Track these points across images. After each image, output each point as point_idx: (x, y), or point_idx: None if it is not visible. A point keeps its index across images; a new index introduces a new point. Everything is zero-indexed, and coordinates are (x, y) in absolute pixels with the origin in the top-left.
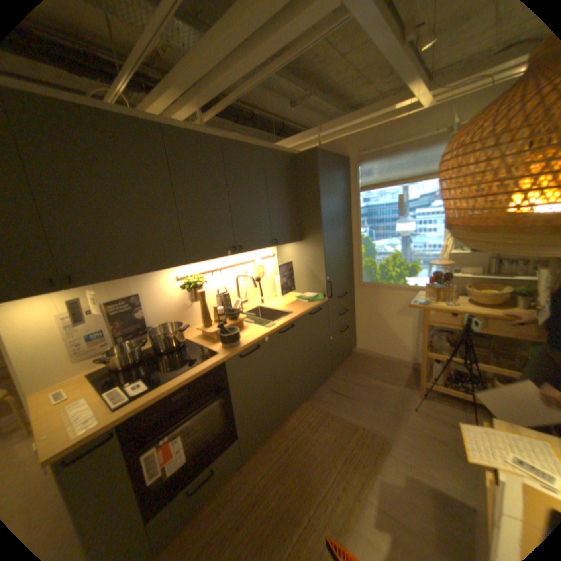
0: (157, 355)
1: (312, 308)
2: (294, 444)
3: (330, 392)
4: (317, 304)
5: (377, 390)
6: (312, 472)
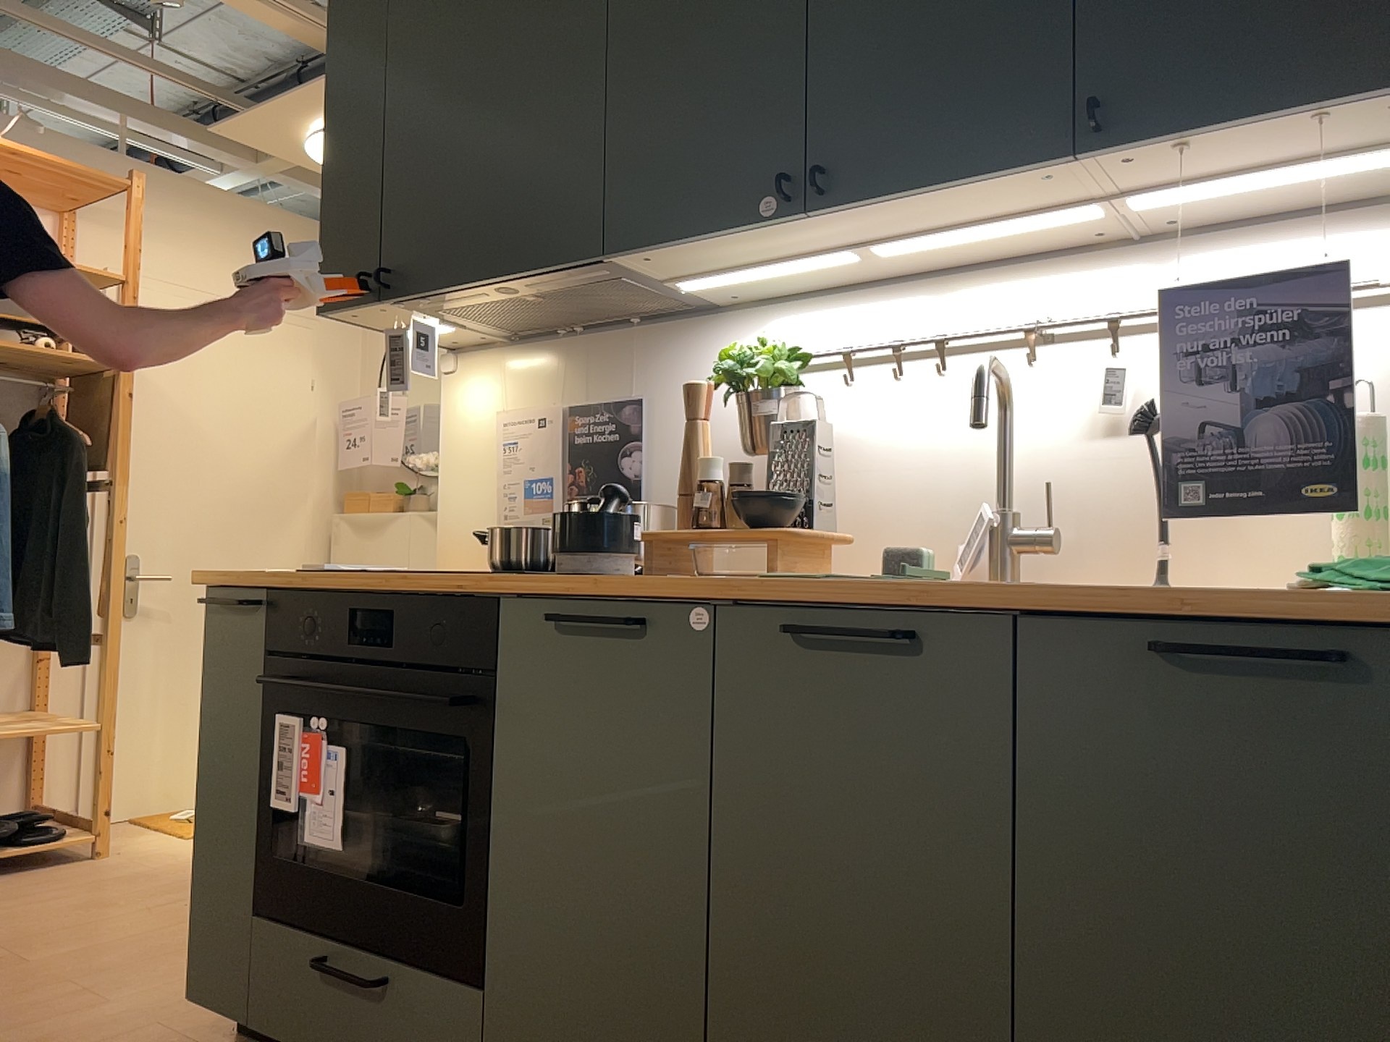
0: None
1: (1202, 607)
2: None
3: None
4: (1334, 608)
5: None
6: None
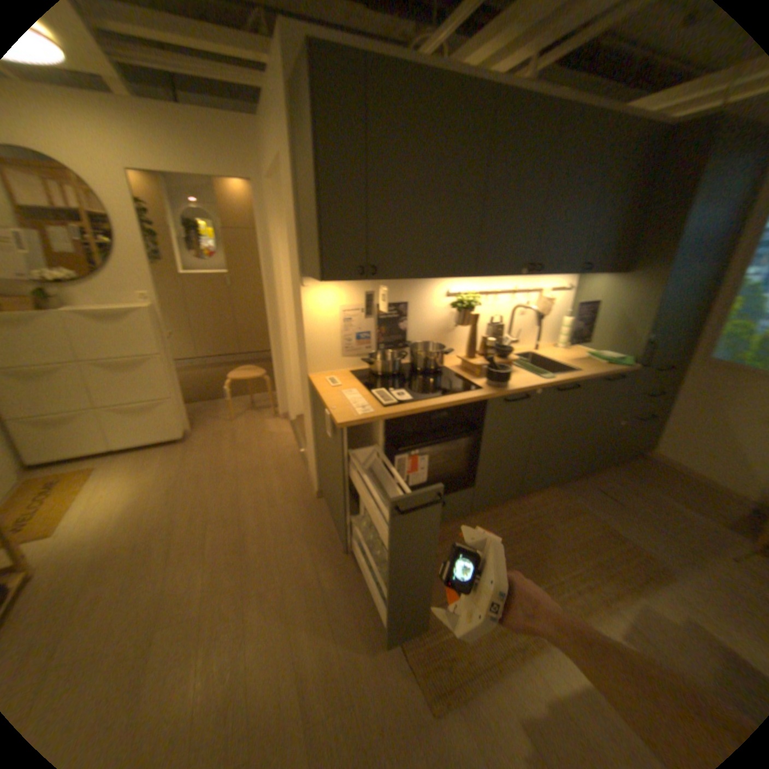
0: (414, 373)
1: (613, 373)
2: (533, 522)
3: (596, 490)
4: (621, 369)
5: (675, 513)
6: (552, 556)
